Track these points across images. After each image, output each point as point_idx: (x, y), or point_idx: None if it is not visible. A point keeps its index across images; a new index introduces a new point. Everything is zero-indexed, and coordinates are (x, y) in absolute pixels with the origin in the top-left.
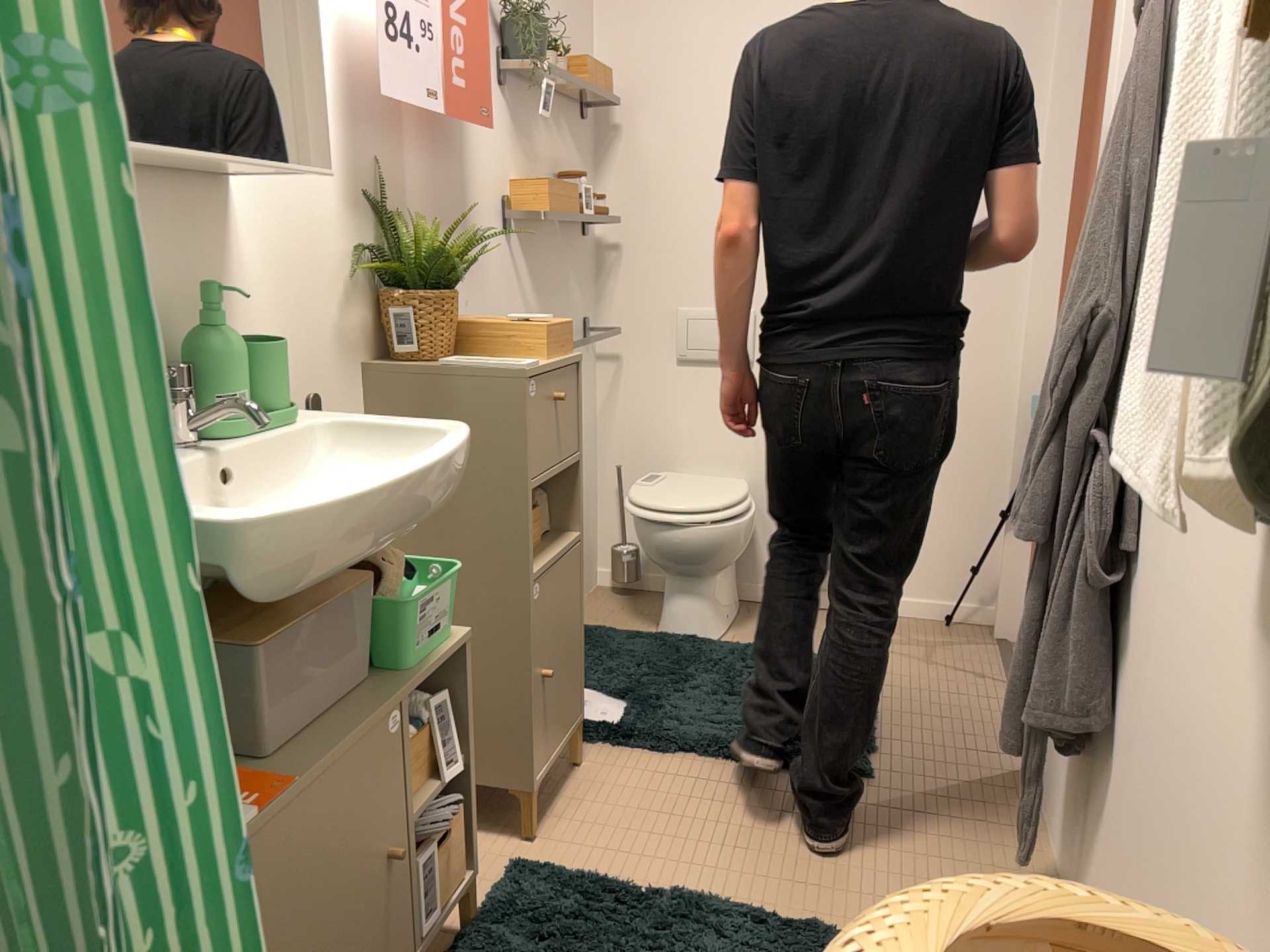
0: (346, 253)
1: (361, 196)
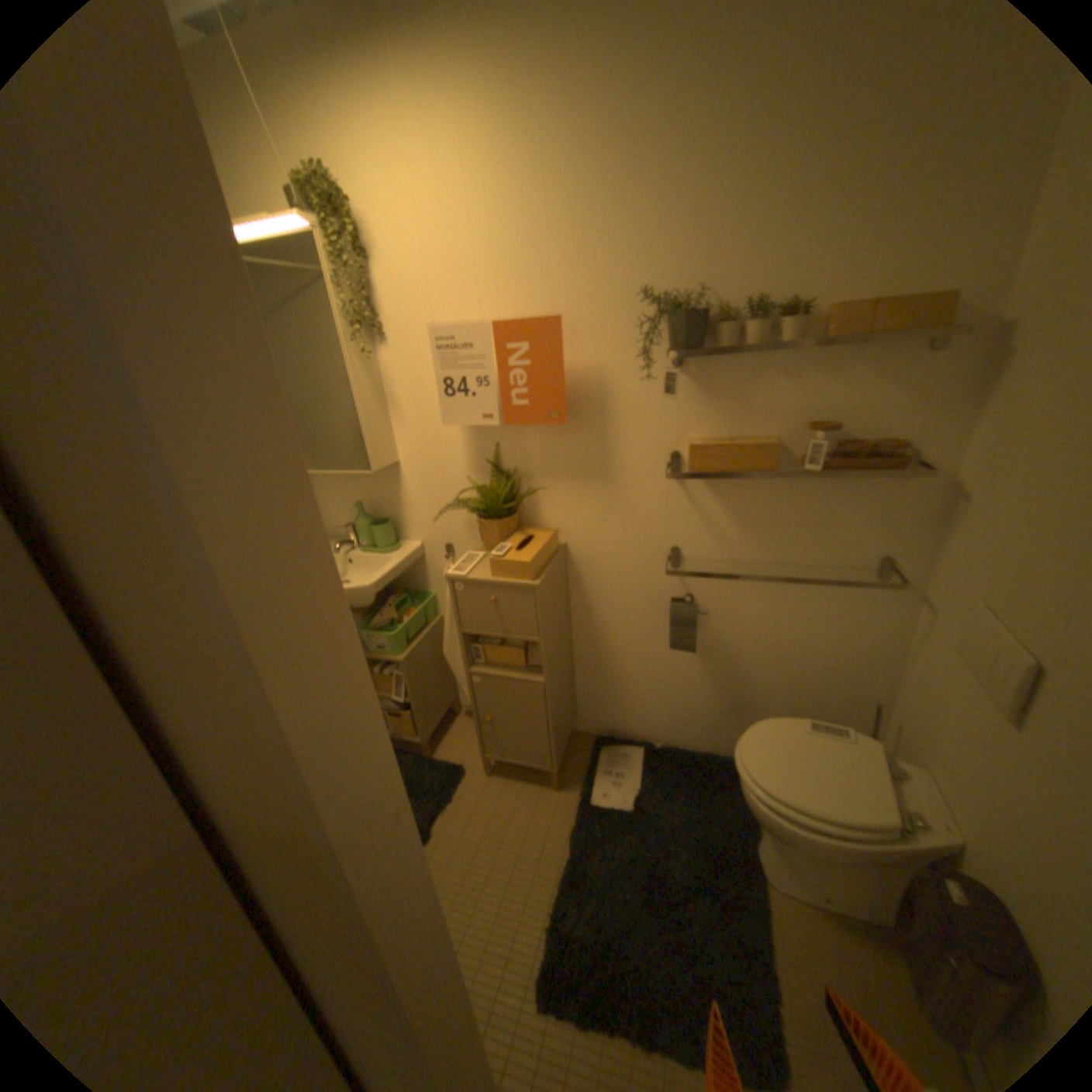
0: (466, 487)
1: (478, 460)
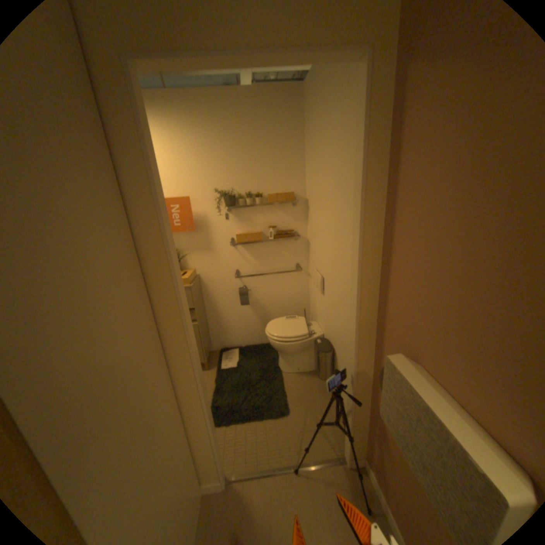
0: None
1: None
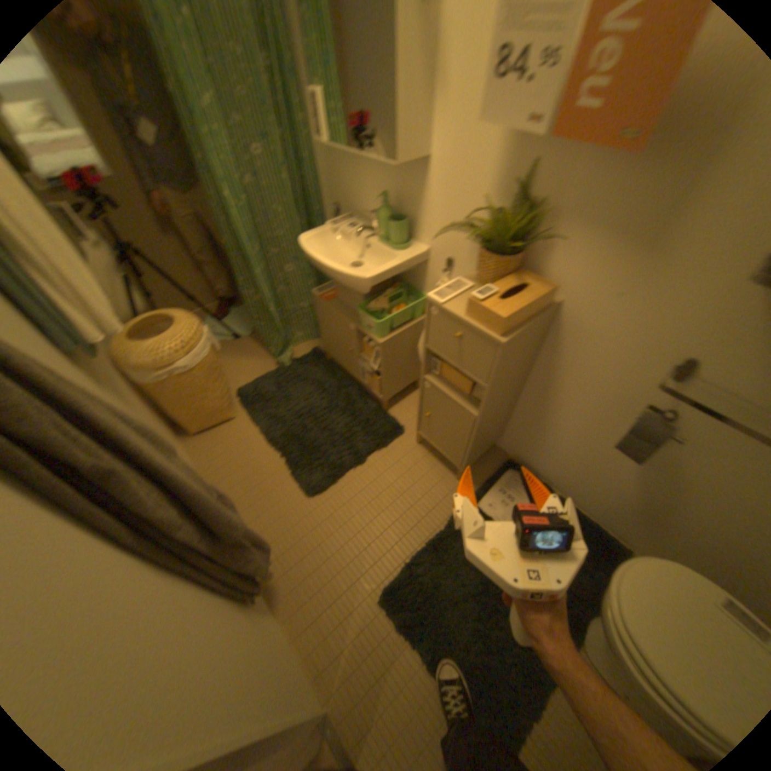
0: (487, 203)
1: (510, 174)
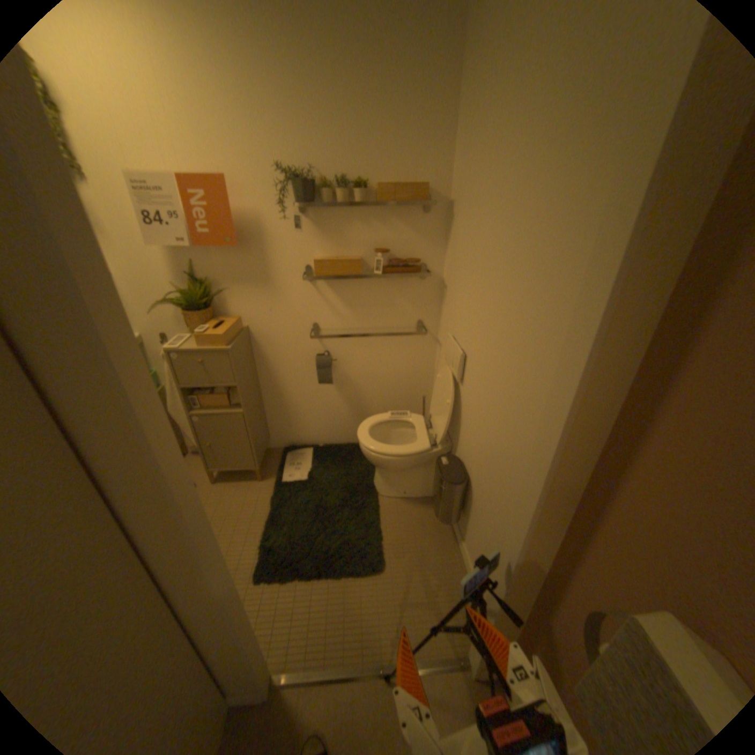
0: (172, 292)
1: (178, 273)
